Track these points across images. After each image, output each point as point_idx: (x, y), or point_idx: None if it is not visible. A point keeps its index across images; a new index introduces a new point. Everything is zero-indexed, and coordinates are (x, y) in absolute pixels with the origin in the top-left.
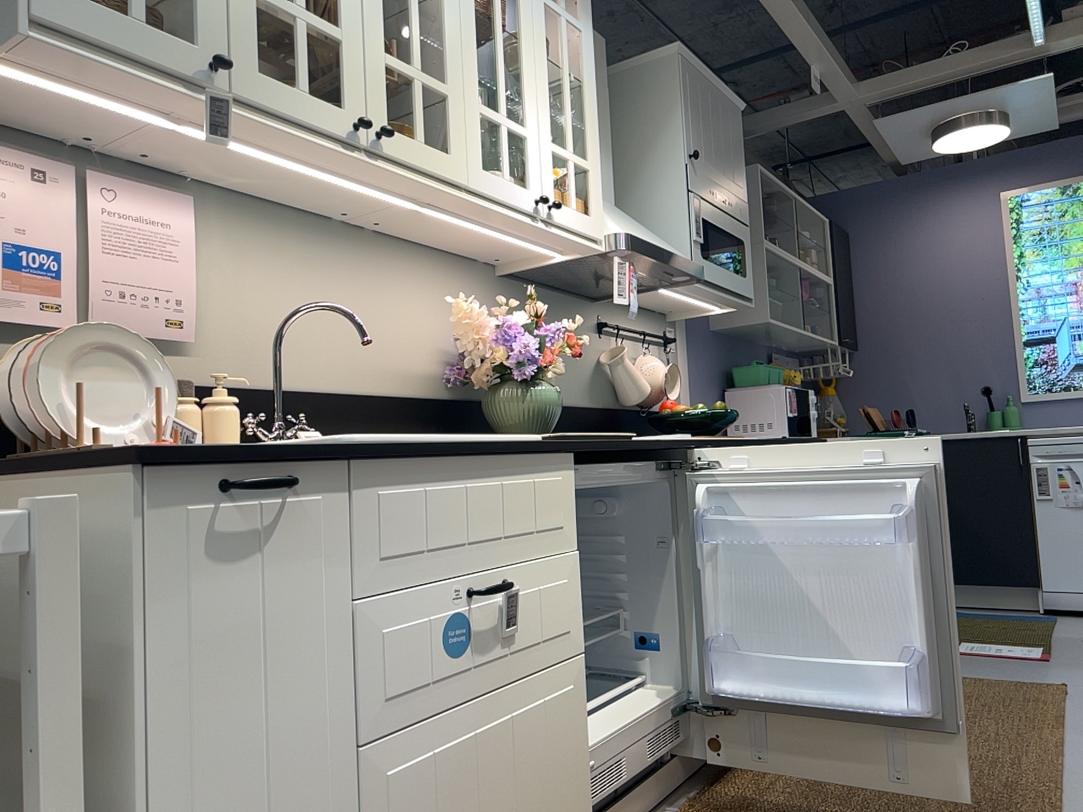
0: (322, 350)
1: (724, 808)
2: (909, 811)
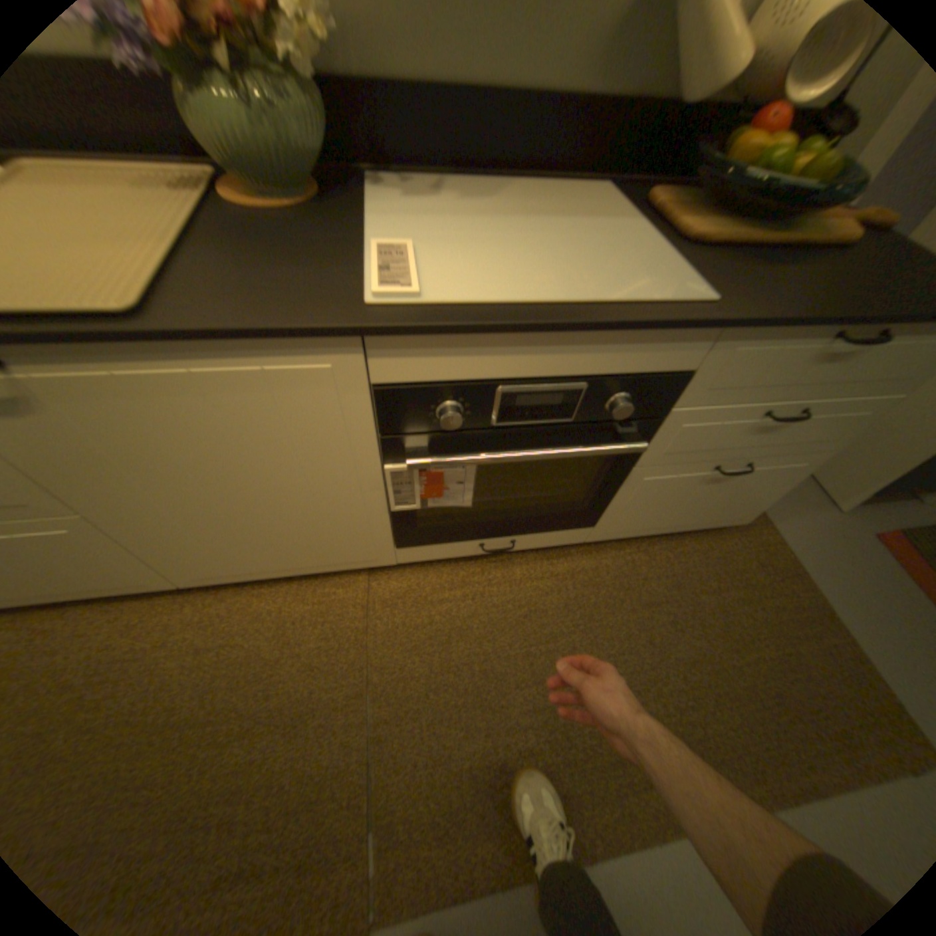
0: None
1: (378, 592)
2: (450, 730)
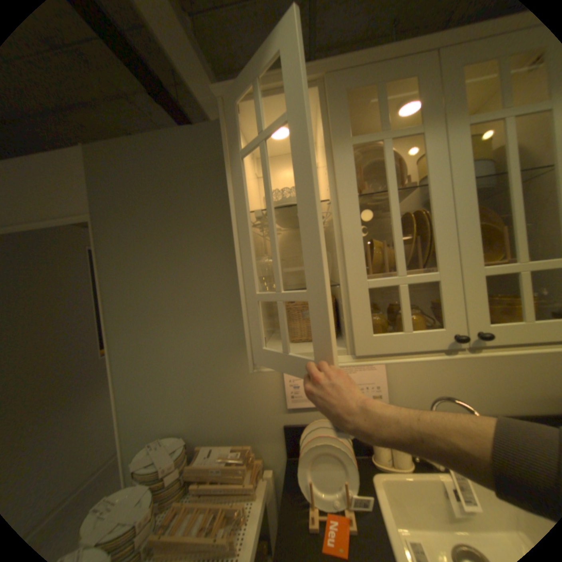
0: (472, 393)
1: None
2: None
